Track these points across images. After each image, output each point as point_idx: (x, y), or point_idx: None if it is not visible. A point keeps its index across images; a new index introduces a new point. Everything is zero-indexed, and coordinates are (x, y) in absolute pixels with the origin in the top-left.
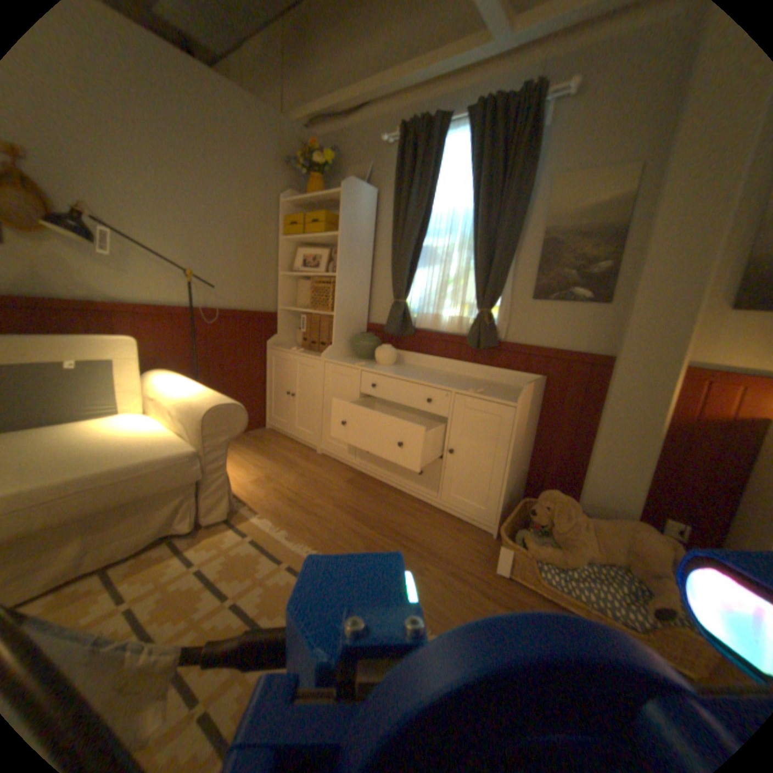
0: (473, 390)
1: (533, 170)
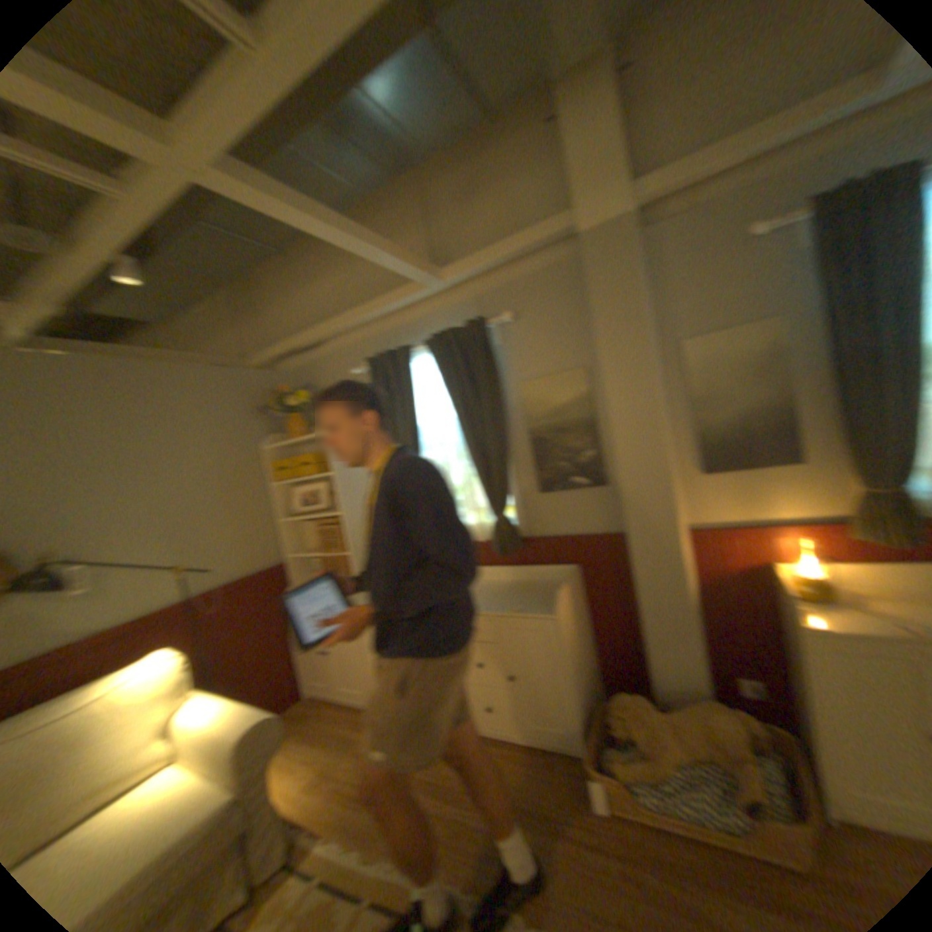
0: (513, 609)
1: (499, 386)
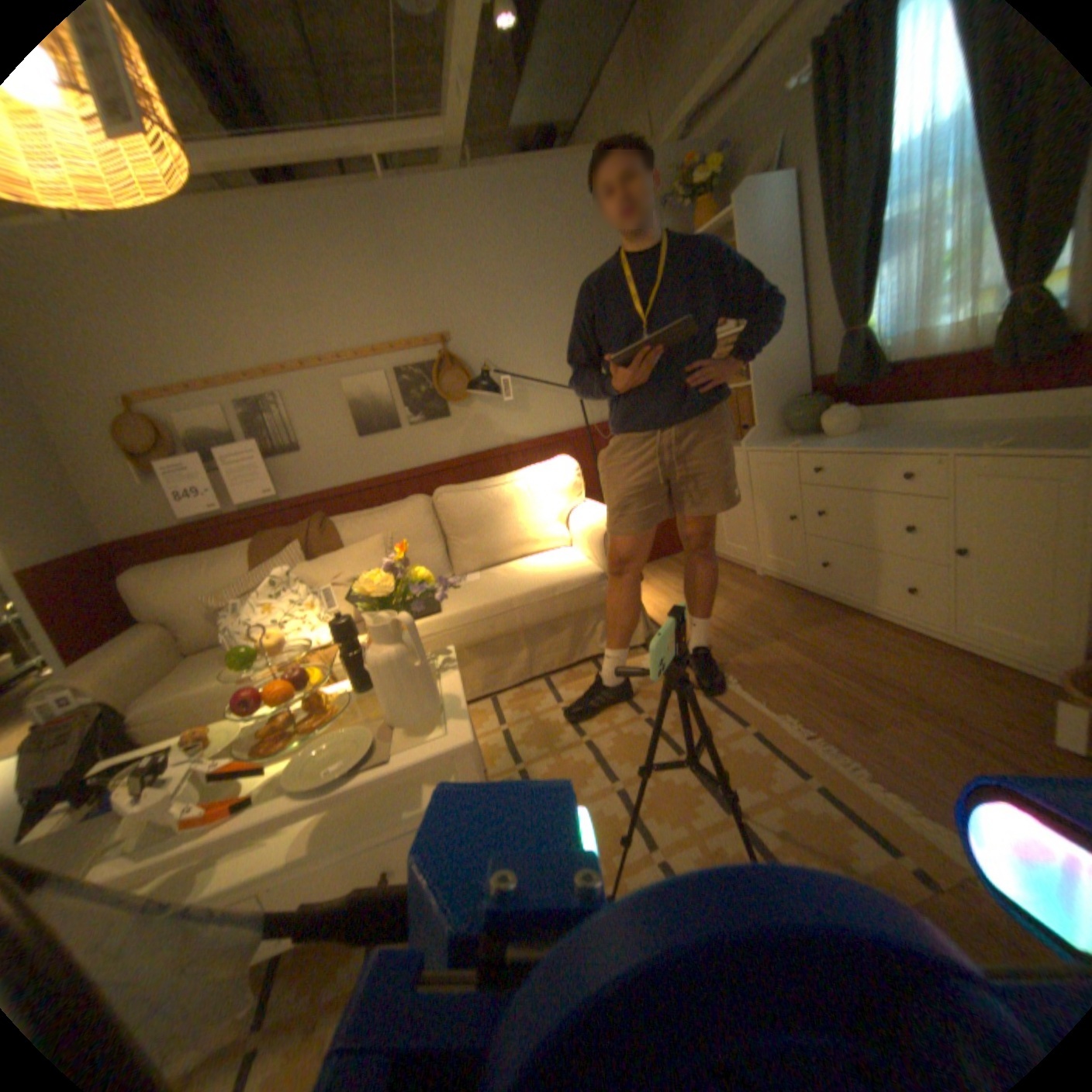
0: (994, 442)
1: None
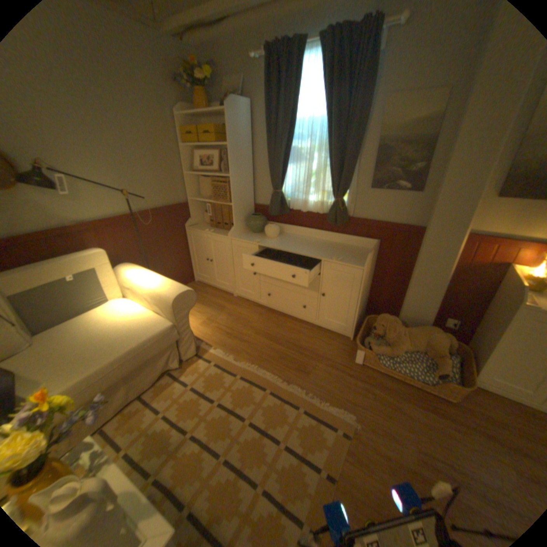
0: (335, 258)
1: (371, 92)
